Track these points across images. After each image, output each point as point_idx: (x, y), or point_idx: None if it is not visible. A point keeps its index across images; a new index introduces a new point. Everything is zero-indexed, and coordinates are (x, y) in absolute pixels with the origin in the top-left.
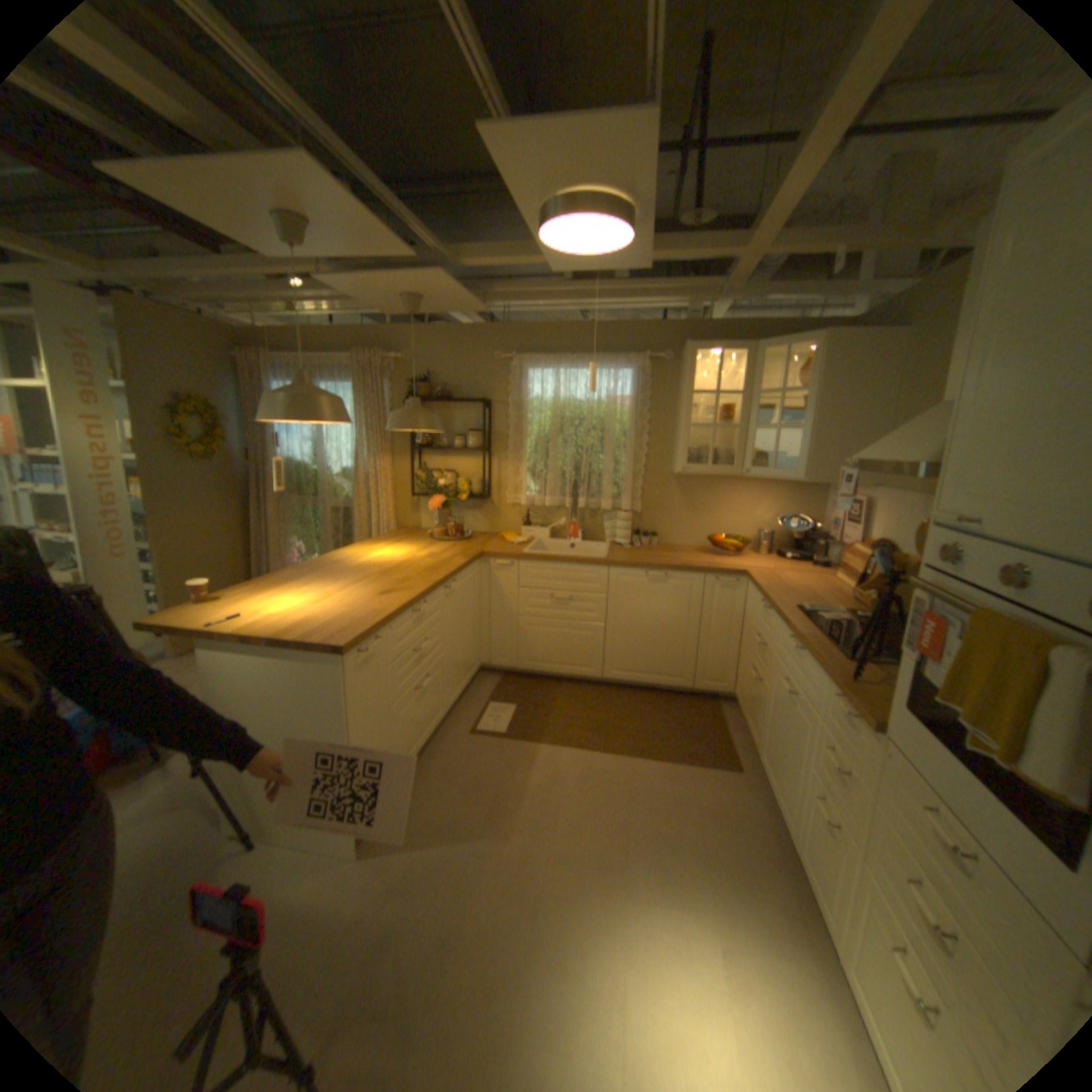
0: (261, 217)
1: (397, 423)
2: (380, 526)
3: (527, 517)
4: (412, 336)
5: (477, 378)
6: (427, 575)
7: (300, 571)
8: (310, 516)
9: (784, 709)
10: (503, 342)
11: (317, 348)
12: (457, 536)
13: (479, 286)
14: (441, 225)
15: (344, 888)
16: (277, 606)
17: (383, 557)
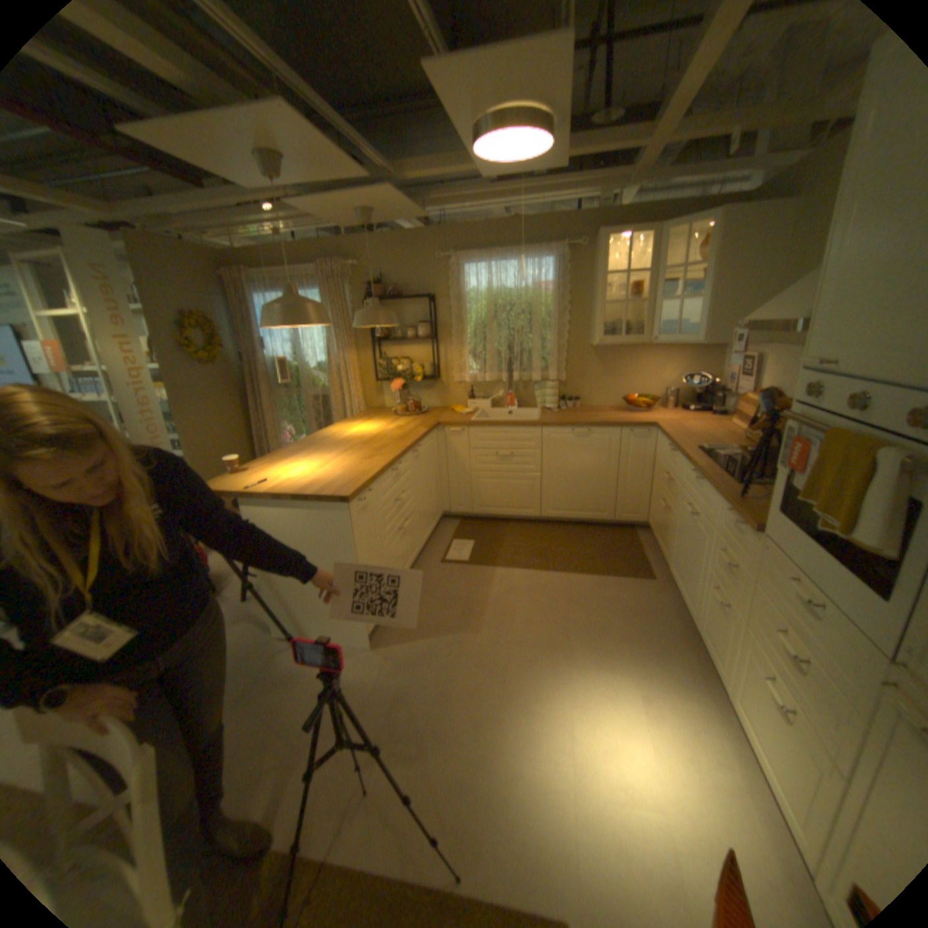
0: (244, 156)
1: (361, 321)
2: (353, 407)
3: (471, 392)
4: (364, 244)
5: (421, 276)
6: (398, 443)
7: (300, 446)
8: (296, 404)
9: (687, 528)
10: (441, 243)
11: (286, 262)
12: (416, 411)
13: (418, 195)
14: (382, 141)
15: (365, 667)
16: (291, 472)
17: (361, 431)
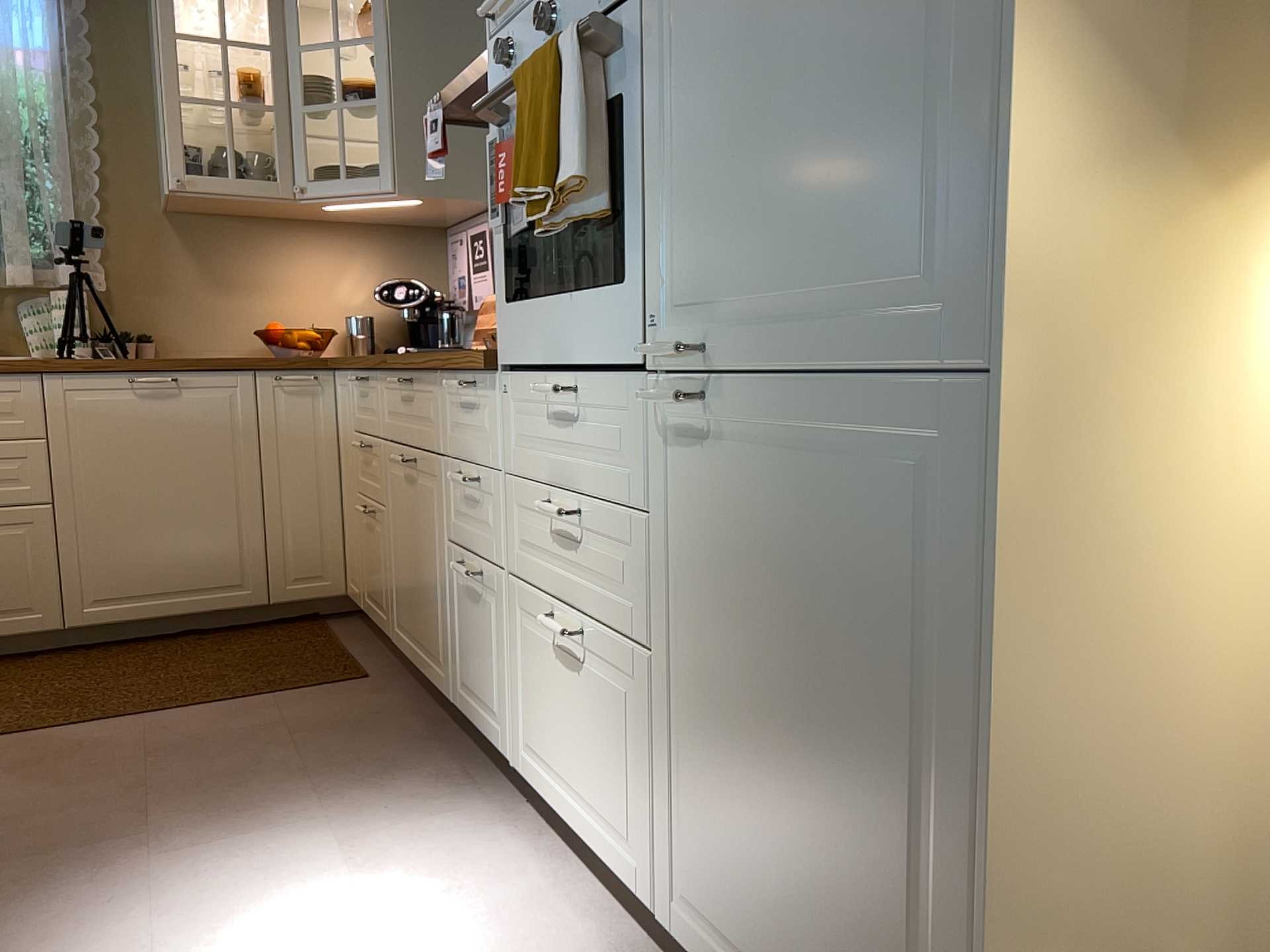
0: None
1: None
2: None
3: None
4: None
5: None
6: None
7: None
8: None
9: (406, 509)
10: None
11: None
12: None
13: None
14: None
15: None
16: None
17: None
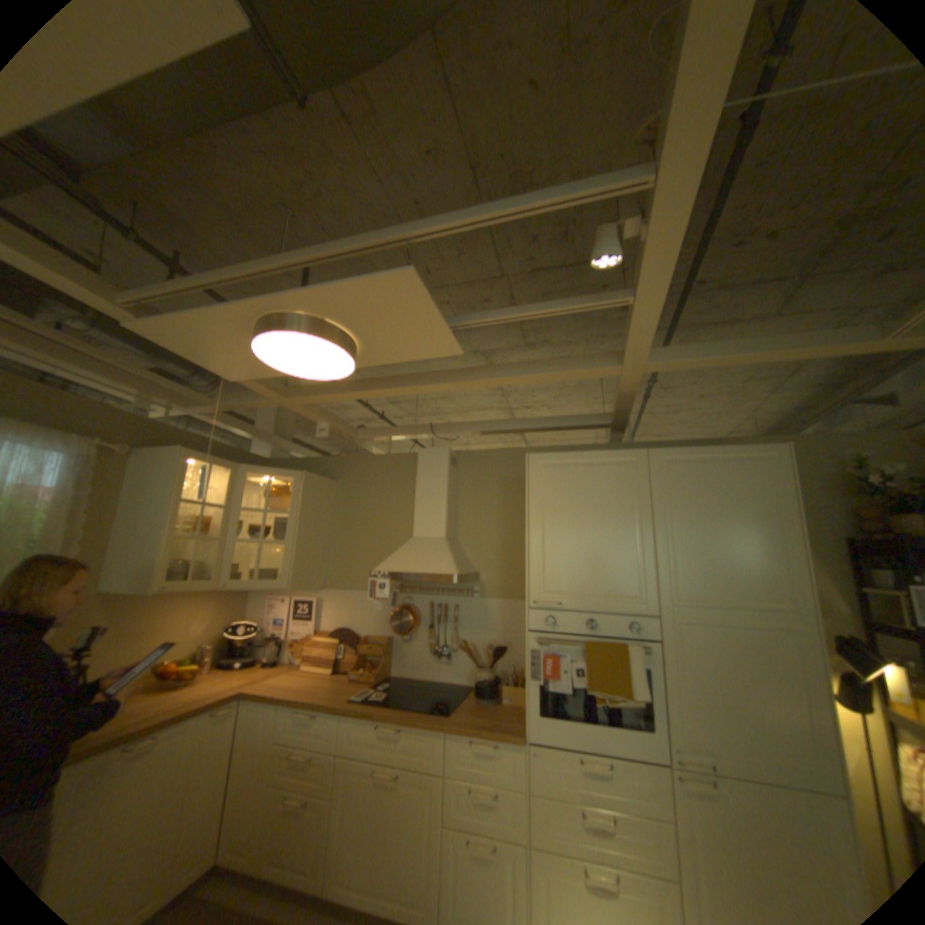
0: None
1: None
2: None
3: None
4: None
5: None
6: None
7: None
8: None
9: (372, 807)
10: None
11: None
12: None
13: None
14: None
15: None
16: None
17: None
